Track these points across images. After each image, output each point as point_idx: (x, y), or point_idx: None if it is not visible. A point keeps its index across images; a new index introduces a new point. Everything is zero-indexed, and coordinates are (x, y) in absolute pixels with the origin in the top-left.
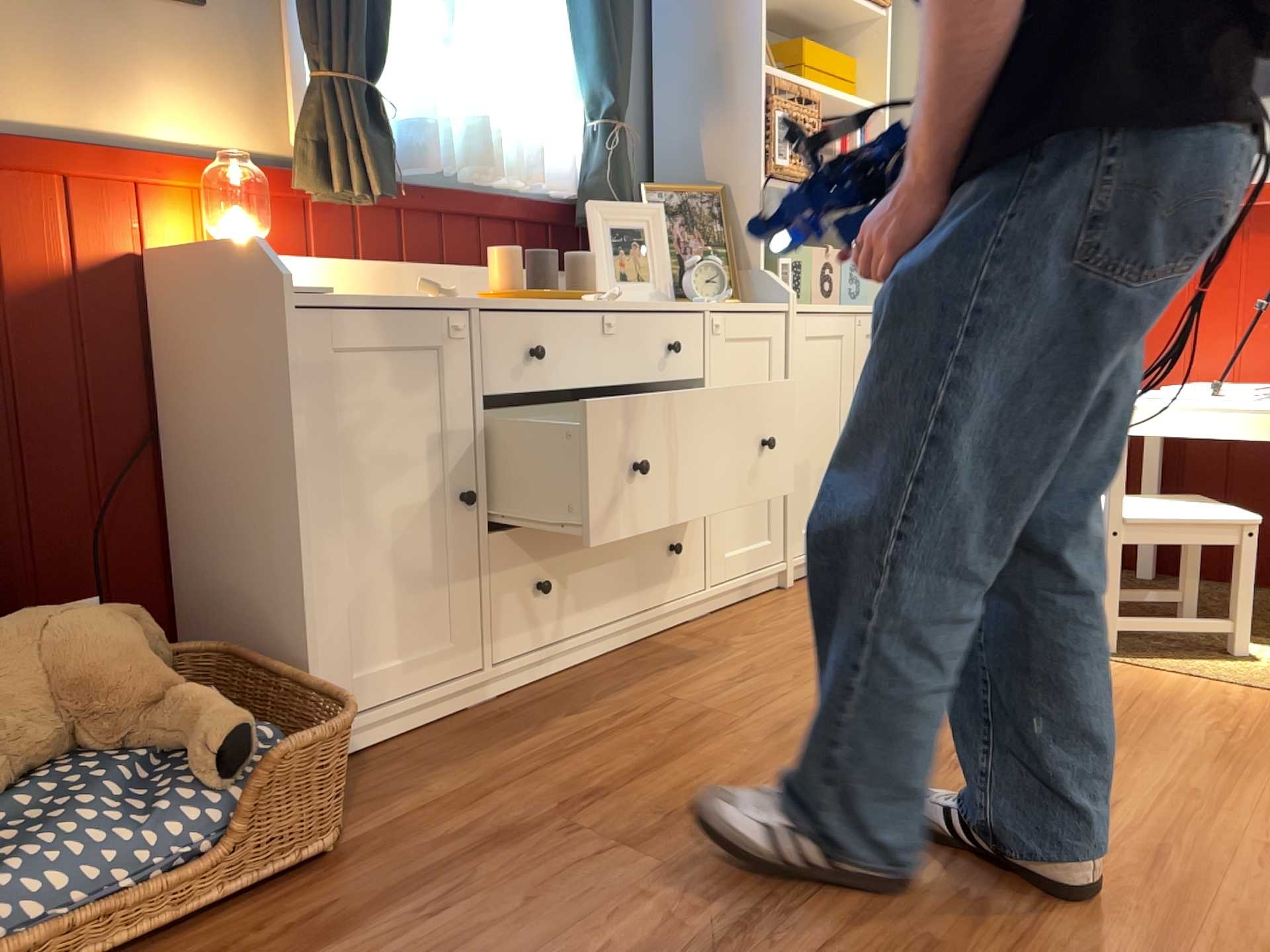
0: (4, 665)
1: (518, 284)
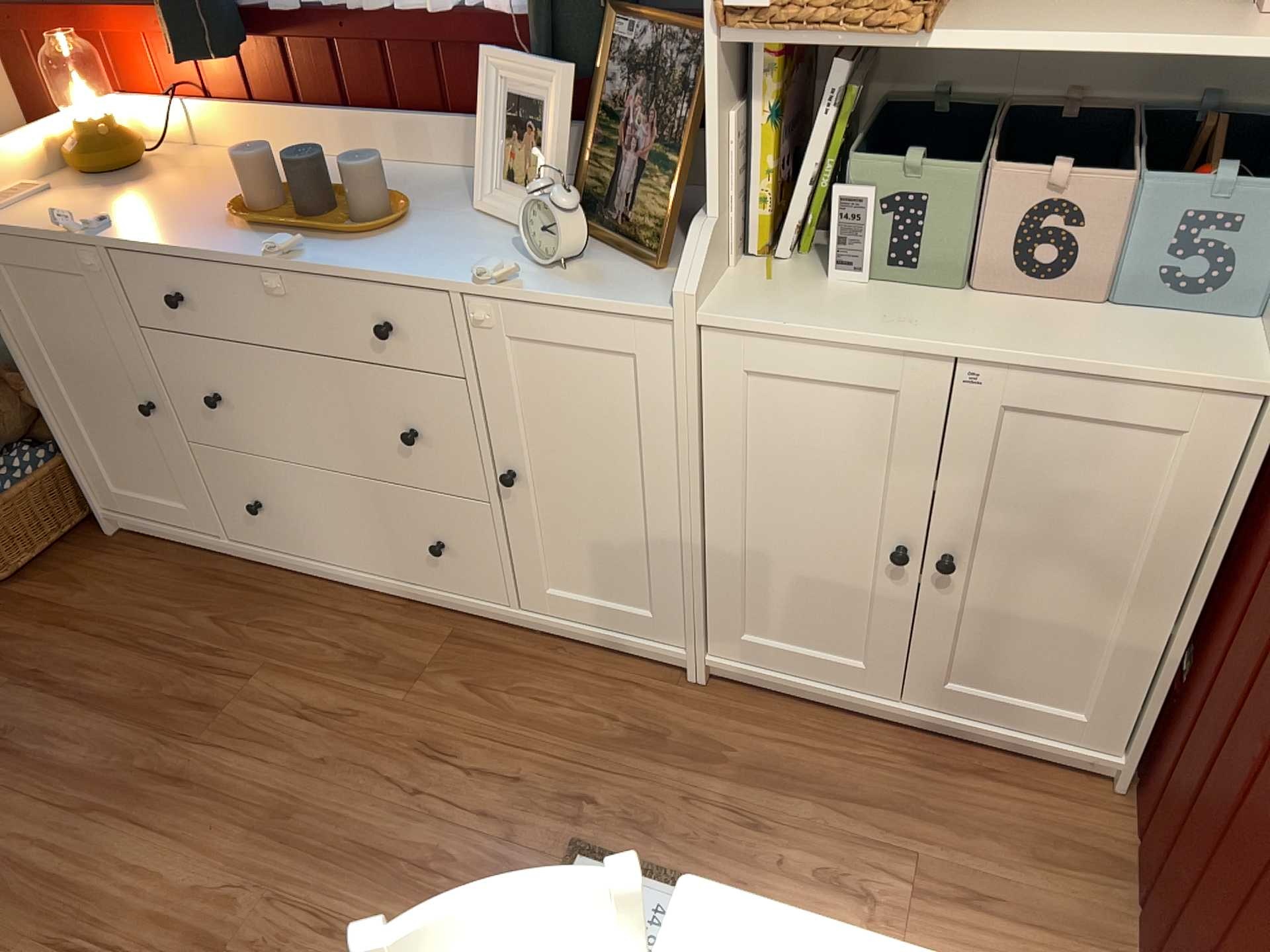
0: None
1: (270, 205)
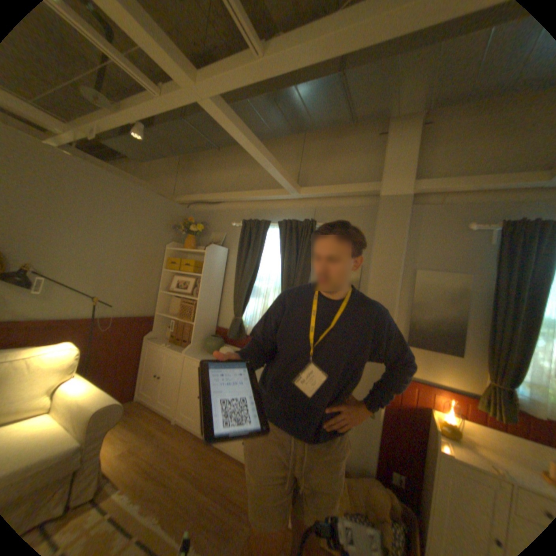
0: (362, 491)
1: None
